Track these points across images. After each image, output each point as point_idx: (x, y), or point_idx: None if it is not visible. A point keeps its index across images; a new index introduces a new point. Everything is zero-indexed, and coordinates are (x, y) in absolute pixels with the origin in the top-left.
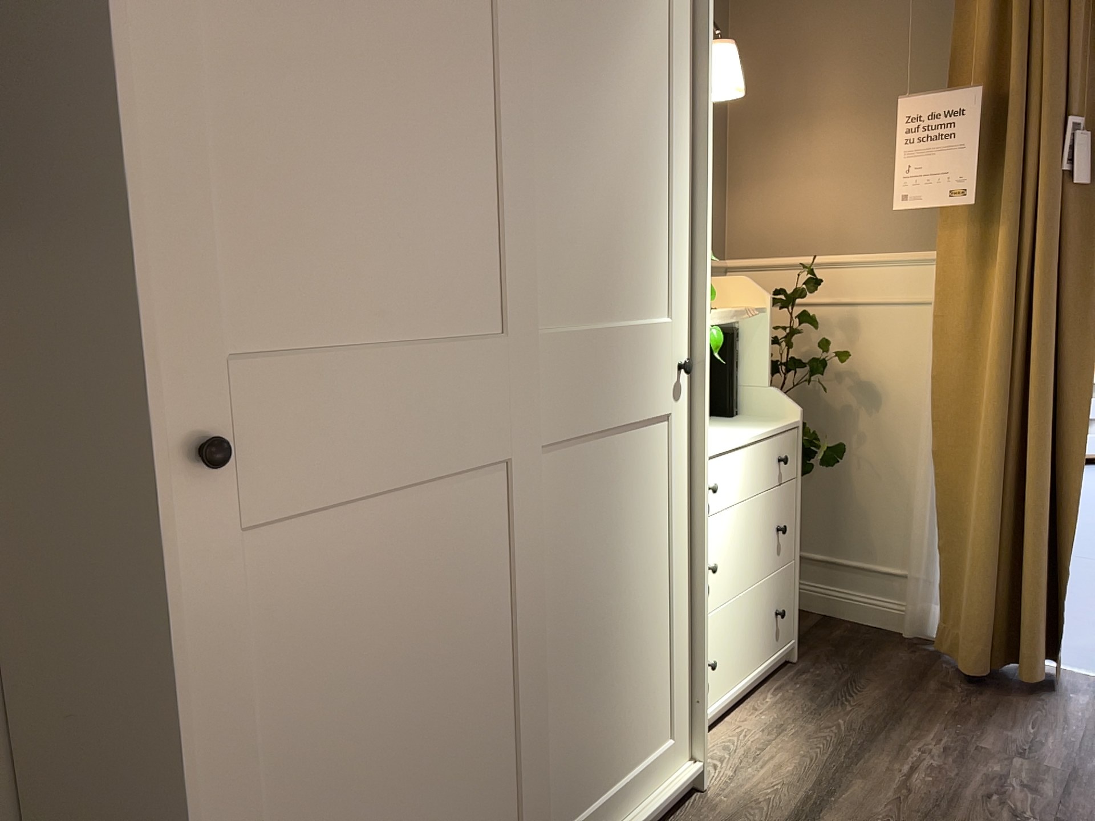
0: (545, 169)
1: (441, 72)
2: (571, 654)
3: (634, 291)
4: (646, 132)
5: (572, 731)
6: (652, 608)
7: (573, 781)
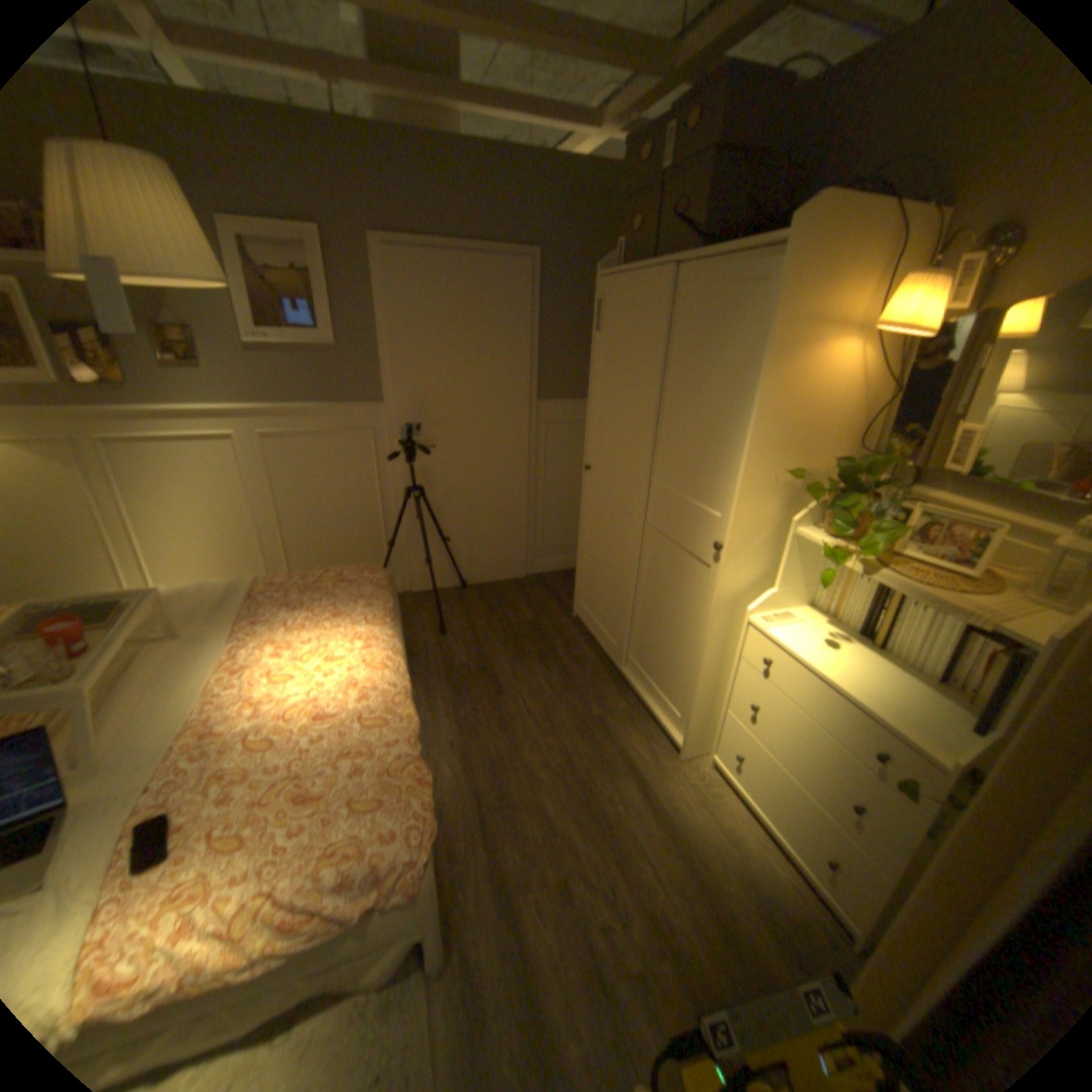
0: (669, 420)
1: (635, 386)
2: (648, 609)
3: (701, 488)
4: (725, 406)
5: (644, 636)
6: (683, 644)
7: (642, 653)
